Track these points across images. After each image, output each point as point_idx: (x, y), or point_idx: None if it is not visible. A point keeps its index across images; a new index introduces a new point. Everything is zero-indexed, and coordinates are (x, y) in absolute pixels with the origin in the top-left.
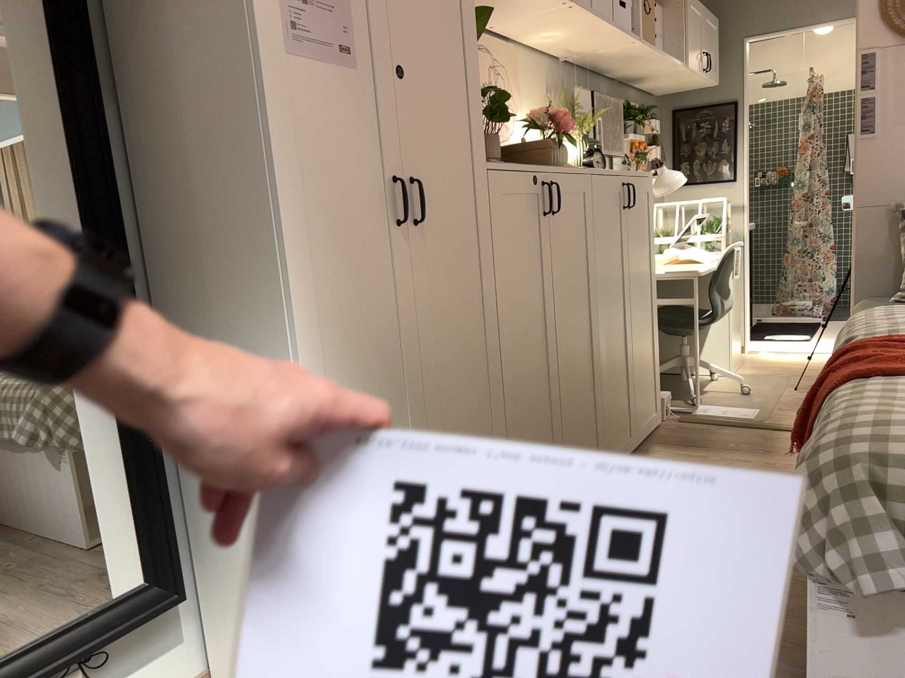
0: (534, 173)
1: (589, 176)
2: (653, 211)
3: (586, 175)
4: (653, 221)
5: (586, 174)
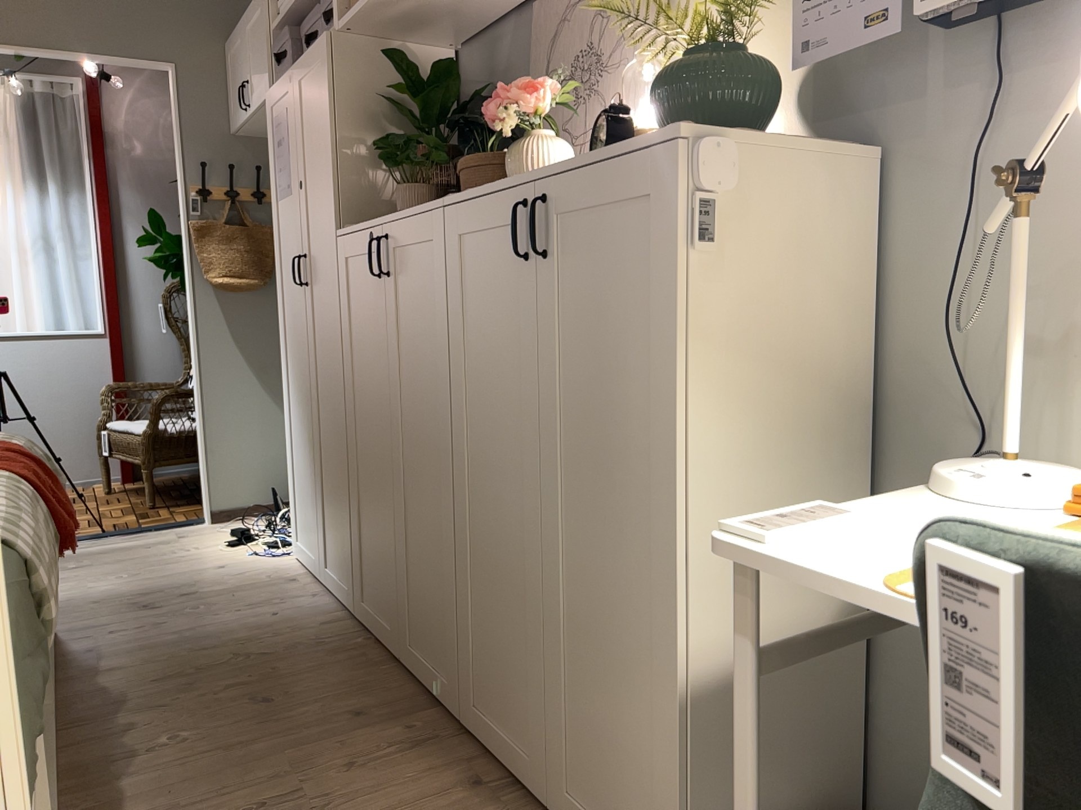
0: (368, 230)
1: (438, 211)
2: (682, 256)
3: (432, 212)
4: (677, 293)
5: (434, 209)
